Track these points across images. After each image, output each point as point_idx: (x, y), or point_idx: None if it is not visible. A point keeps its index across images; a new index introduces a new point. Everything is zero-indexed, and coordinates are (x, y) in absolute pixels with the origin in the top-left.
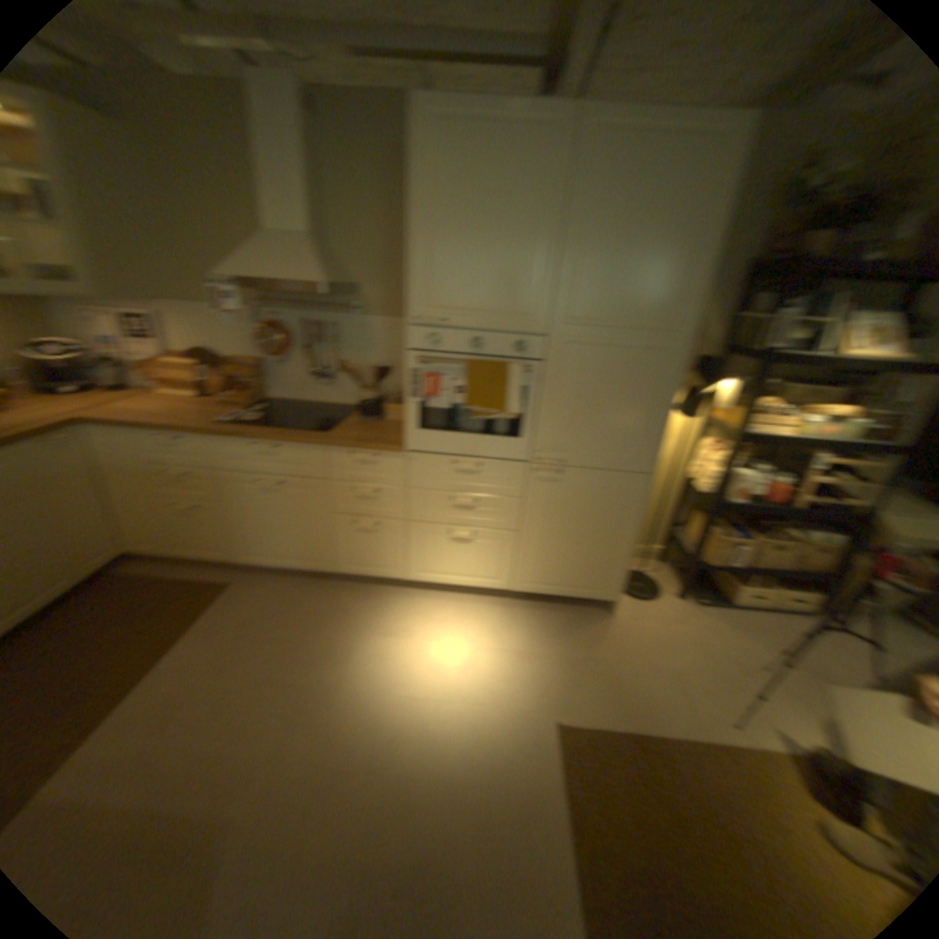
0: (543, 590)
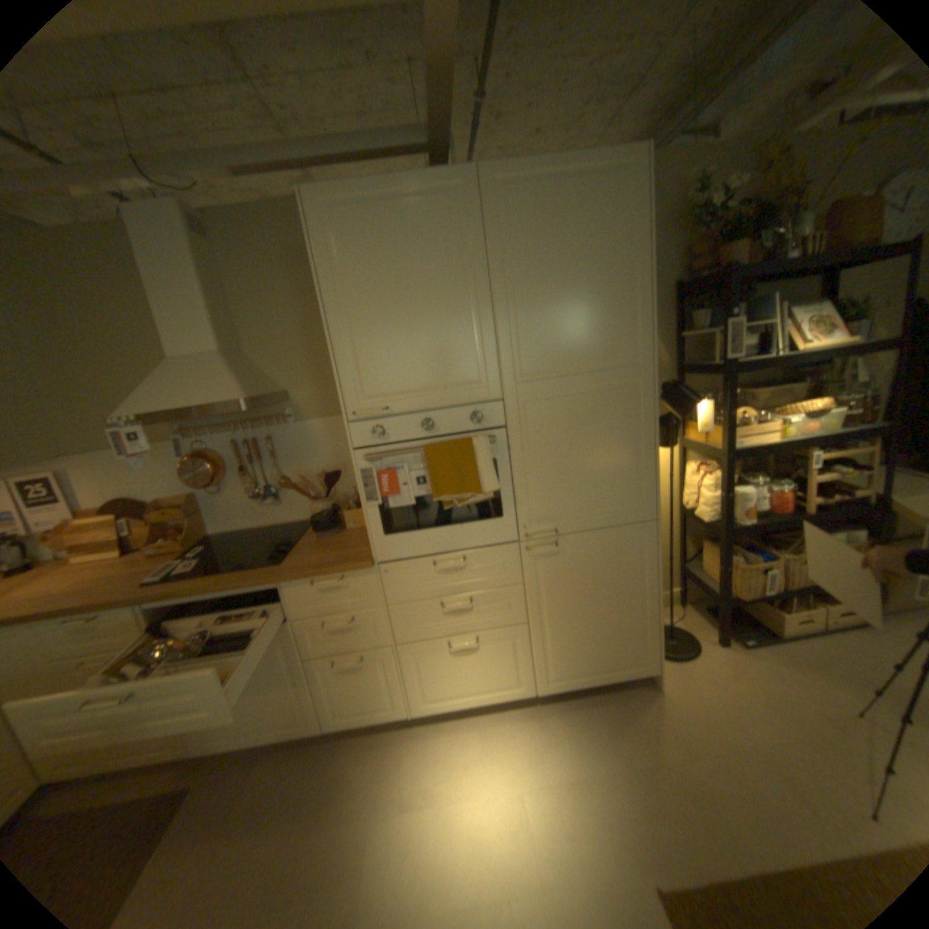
0: (572, 687)
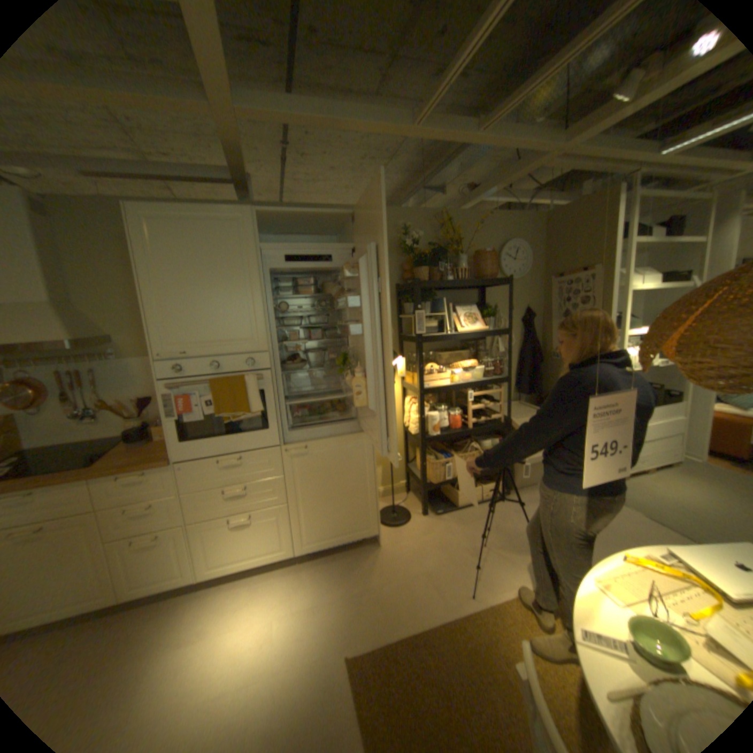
0: (319, 547)
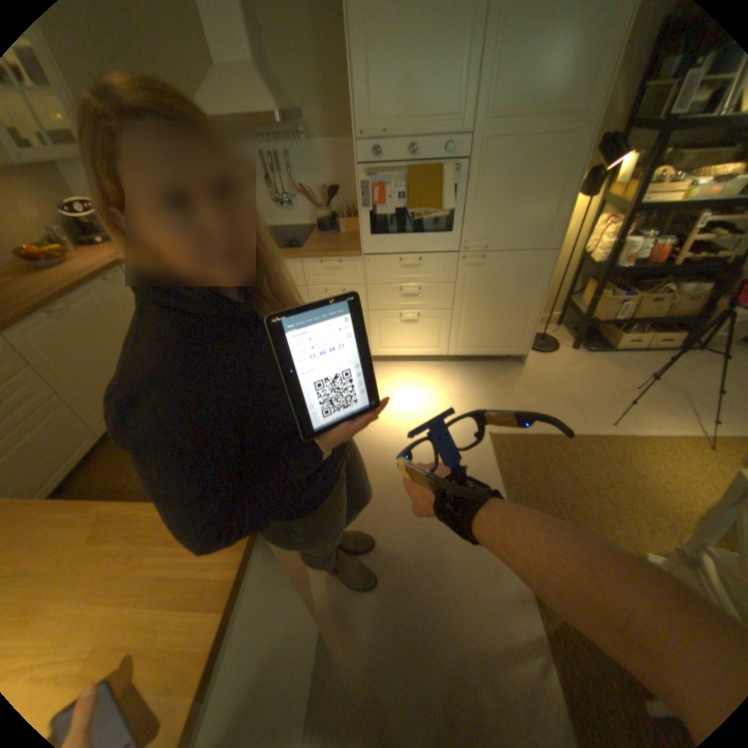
0: (469, 352)
